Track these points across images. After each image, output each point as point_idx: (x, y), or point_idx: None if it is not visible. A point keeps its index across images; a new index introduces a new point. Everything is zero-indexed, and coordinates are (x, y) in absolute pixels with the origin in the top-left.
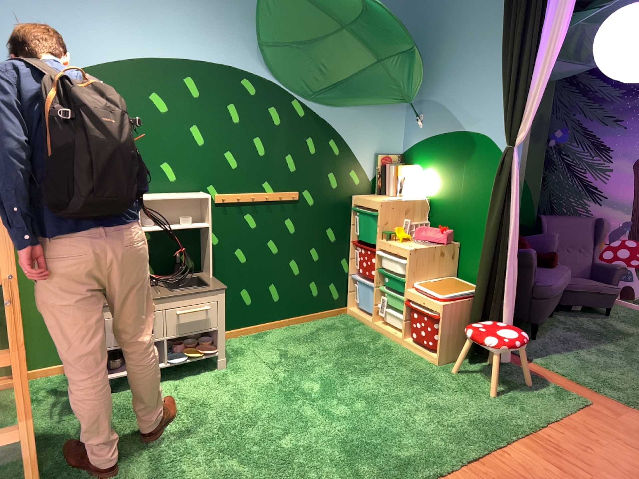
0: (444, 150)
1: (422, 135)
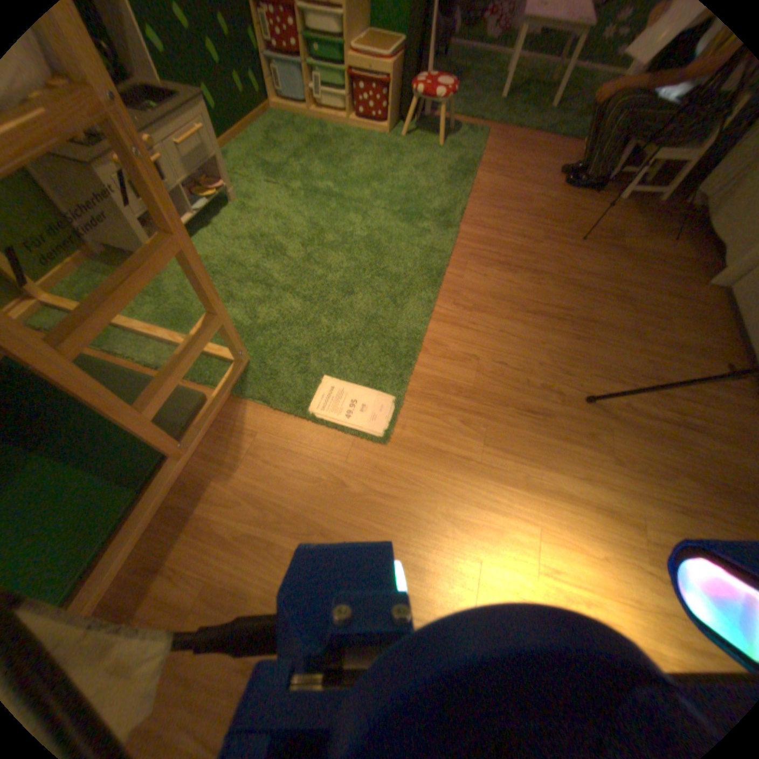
0: None
1: None
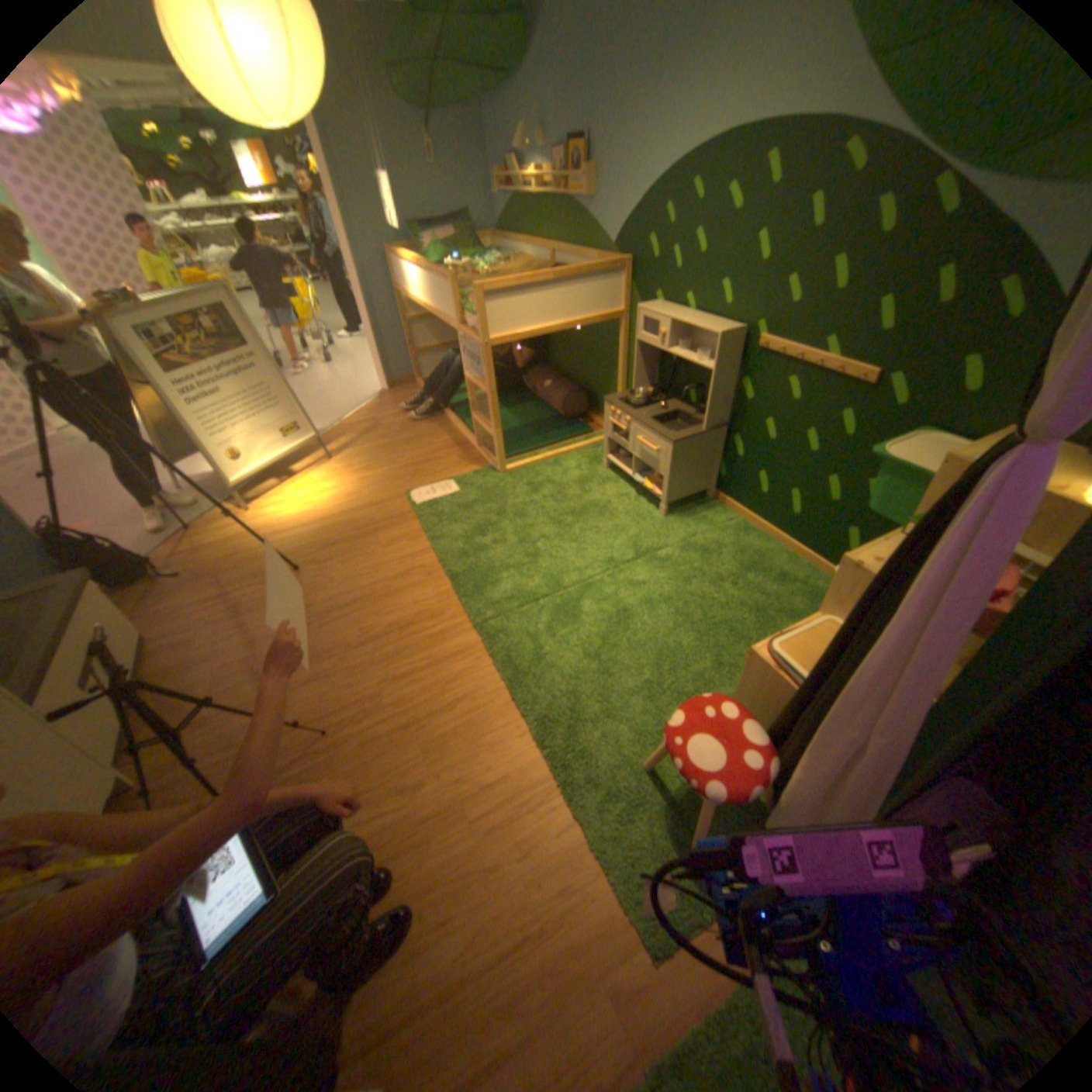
0: None
1: None
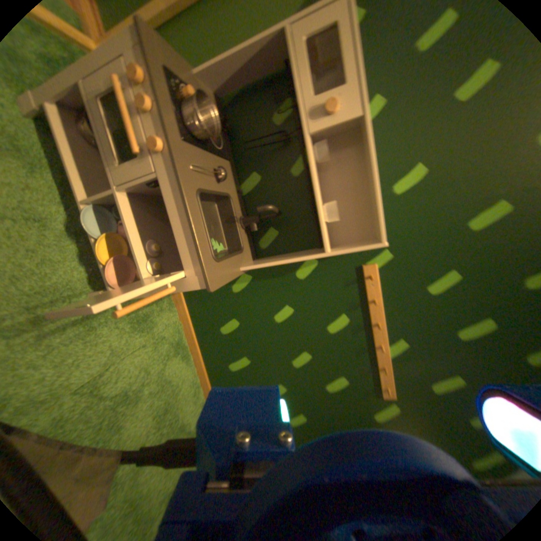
0: None
1: None
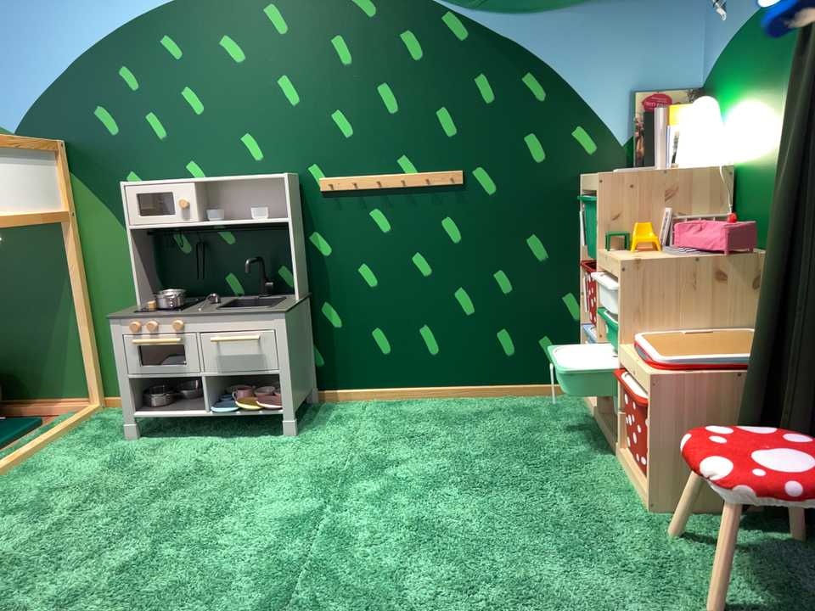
0: (759, 45)
1: (729, 27)
